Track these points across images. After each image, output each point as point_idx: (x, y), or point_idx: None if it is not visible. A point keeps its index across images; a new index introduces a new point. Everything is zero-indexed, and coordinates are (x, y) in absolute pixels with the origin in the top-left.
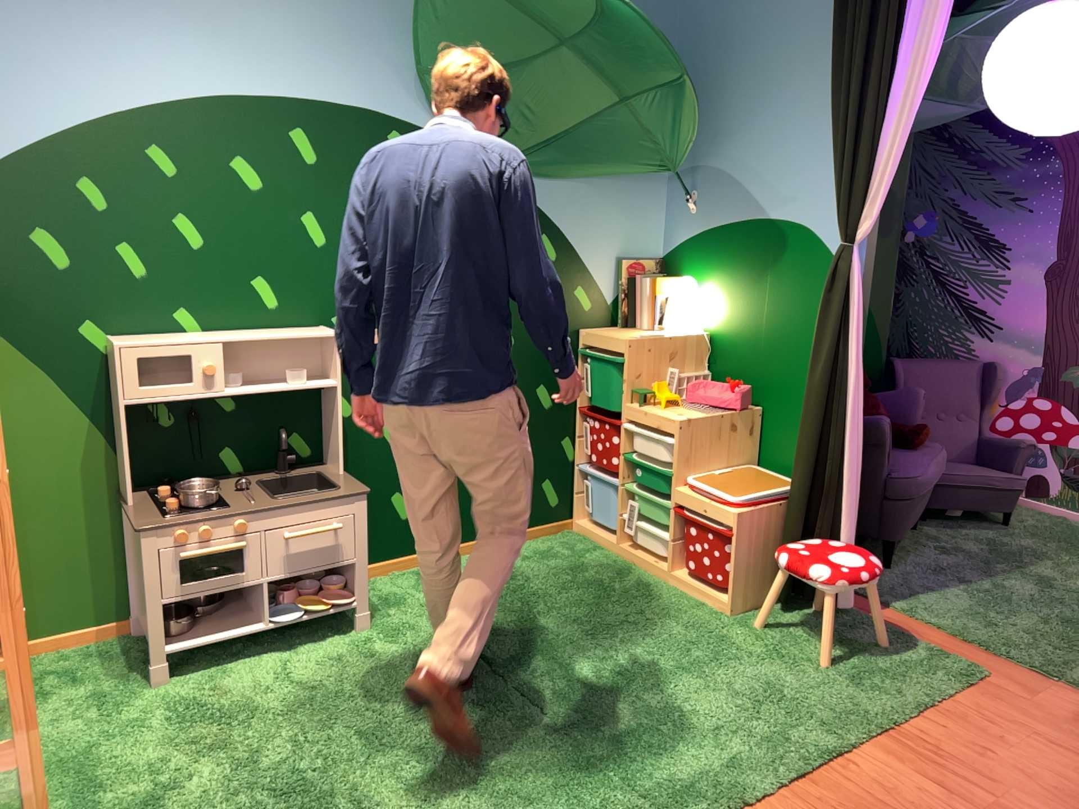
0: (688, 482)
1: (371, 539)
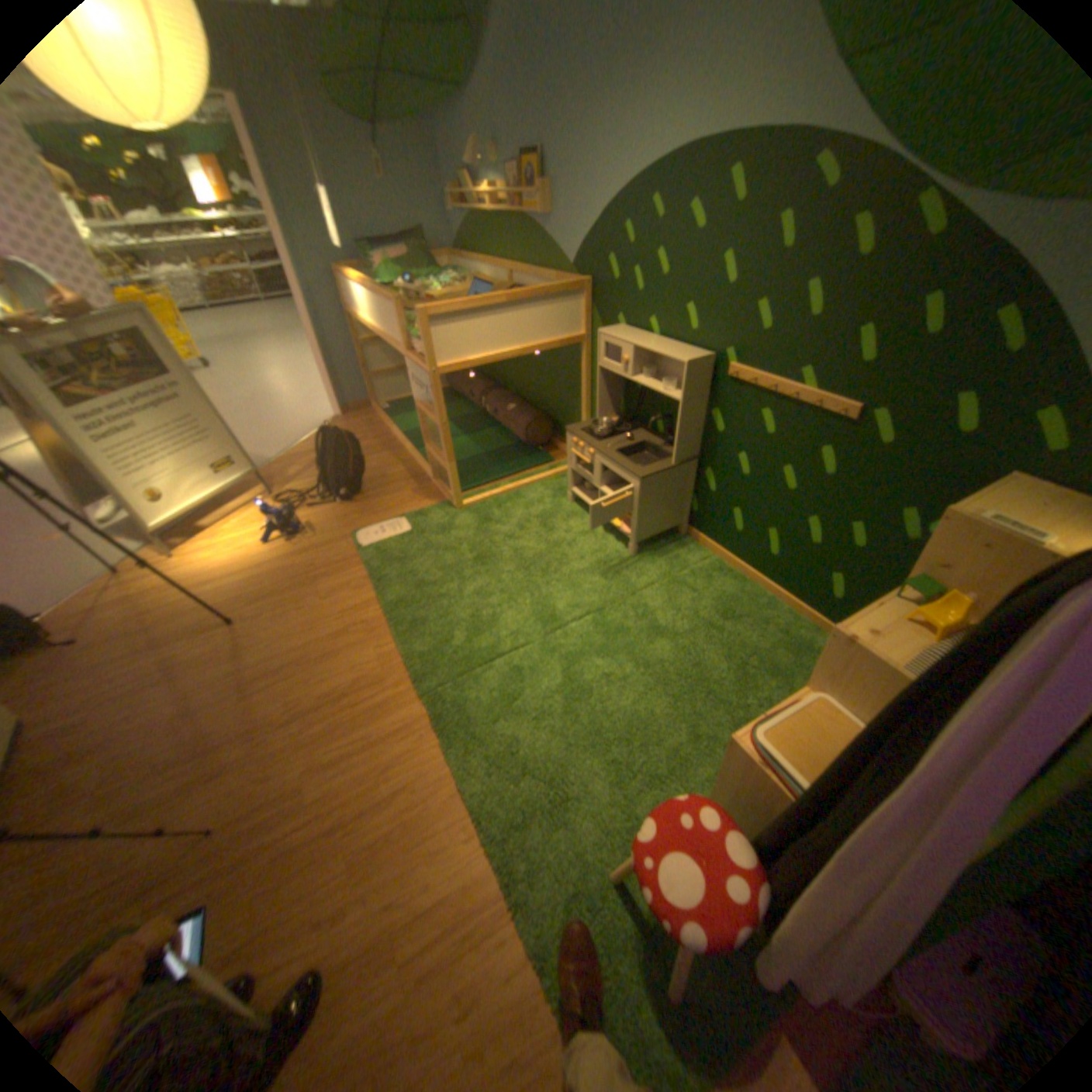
0: (821, 698)
1: (714, 526)
